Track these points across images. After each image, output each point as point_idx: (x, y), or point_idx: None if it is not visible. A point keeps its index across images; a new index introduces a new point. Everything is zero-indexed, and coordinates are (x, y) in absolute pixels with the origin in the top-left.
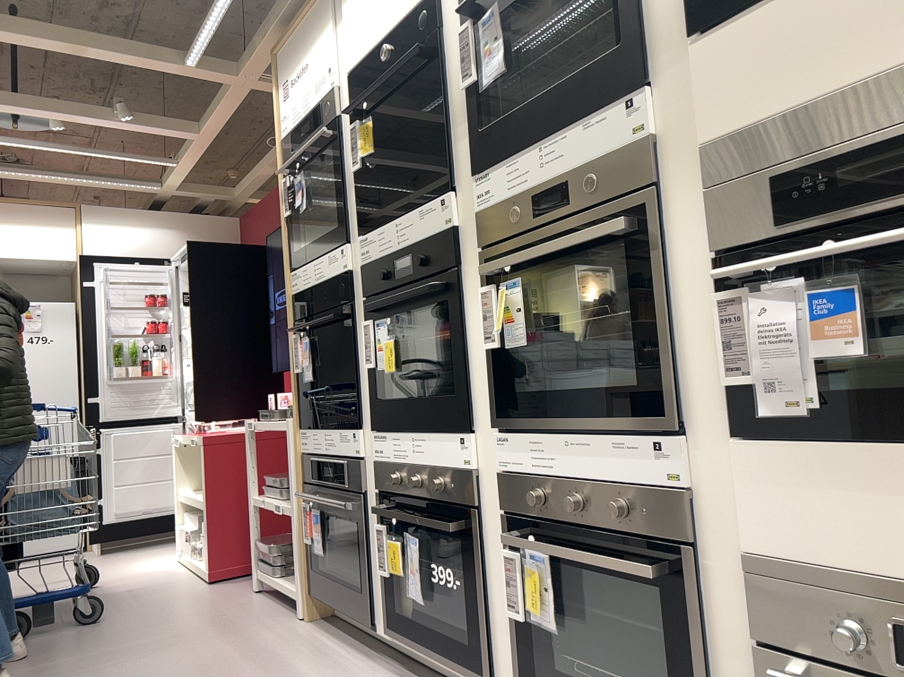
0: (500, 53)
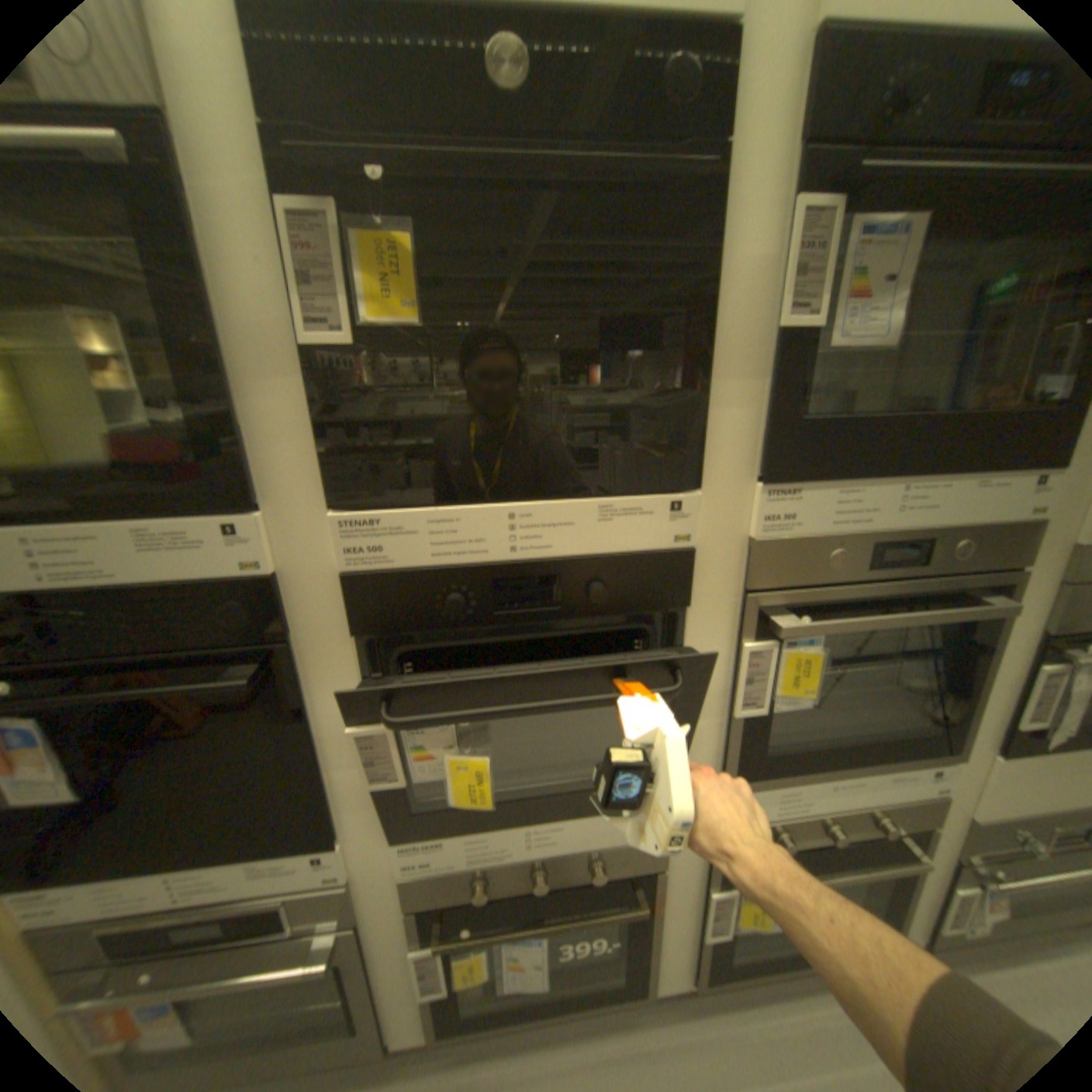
0: (903, 311)
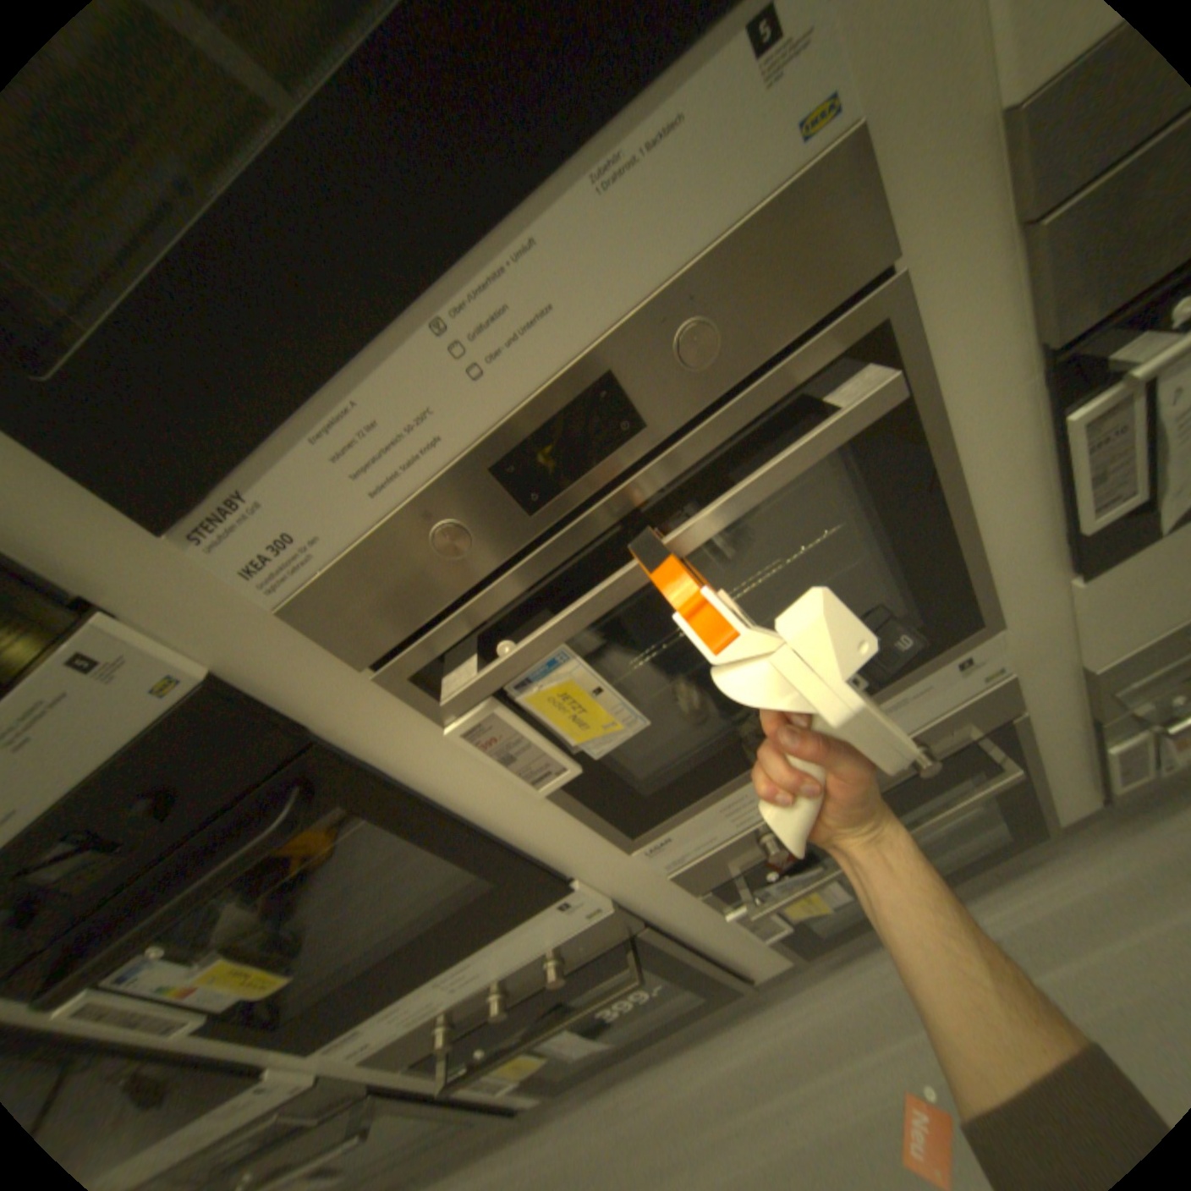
0: None
